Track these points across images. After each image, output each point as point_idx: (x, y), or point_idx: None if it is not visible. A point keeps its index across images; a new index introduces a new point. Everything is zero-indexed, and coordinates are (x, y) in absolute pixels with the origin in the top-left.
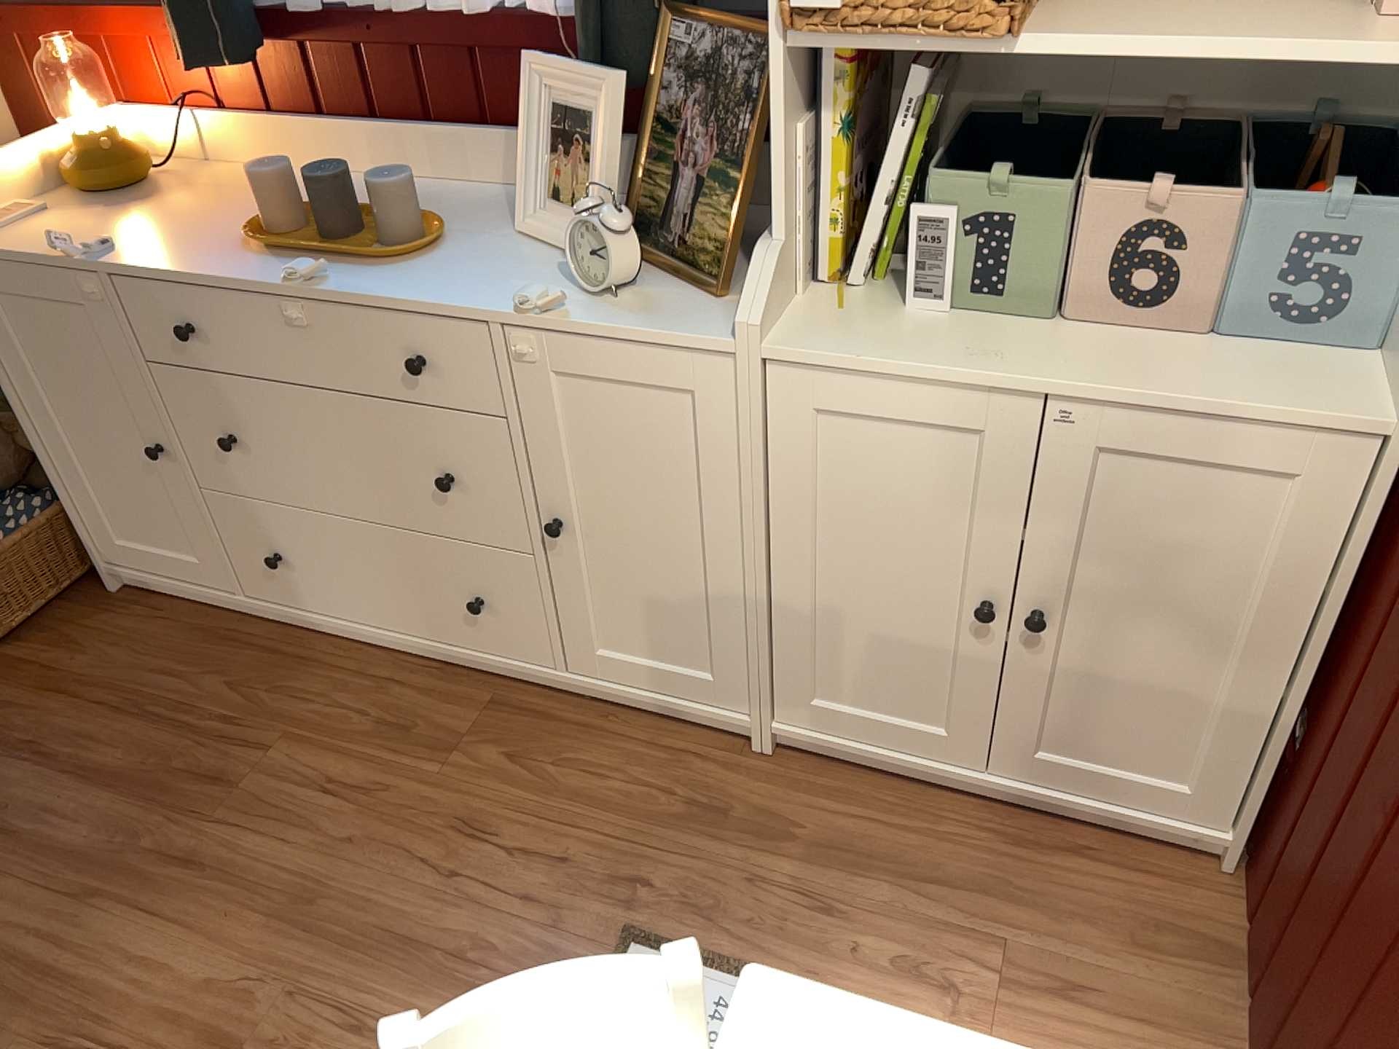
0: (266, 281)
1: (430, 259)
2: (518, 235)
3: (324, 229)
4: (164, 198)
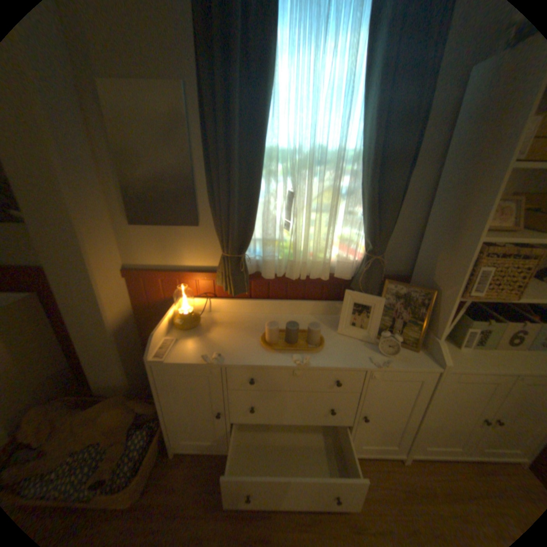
0: (286, 364)
1: (326, 348)
2: (338, 335)
3: (284, 340)
4: (212, 330)
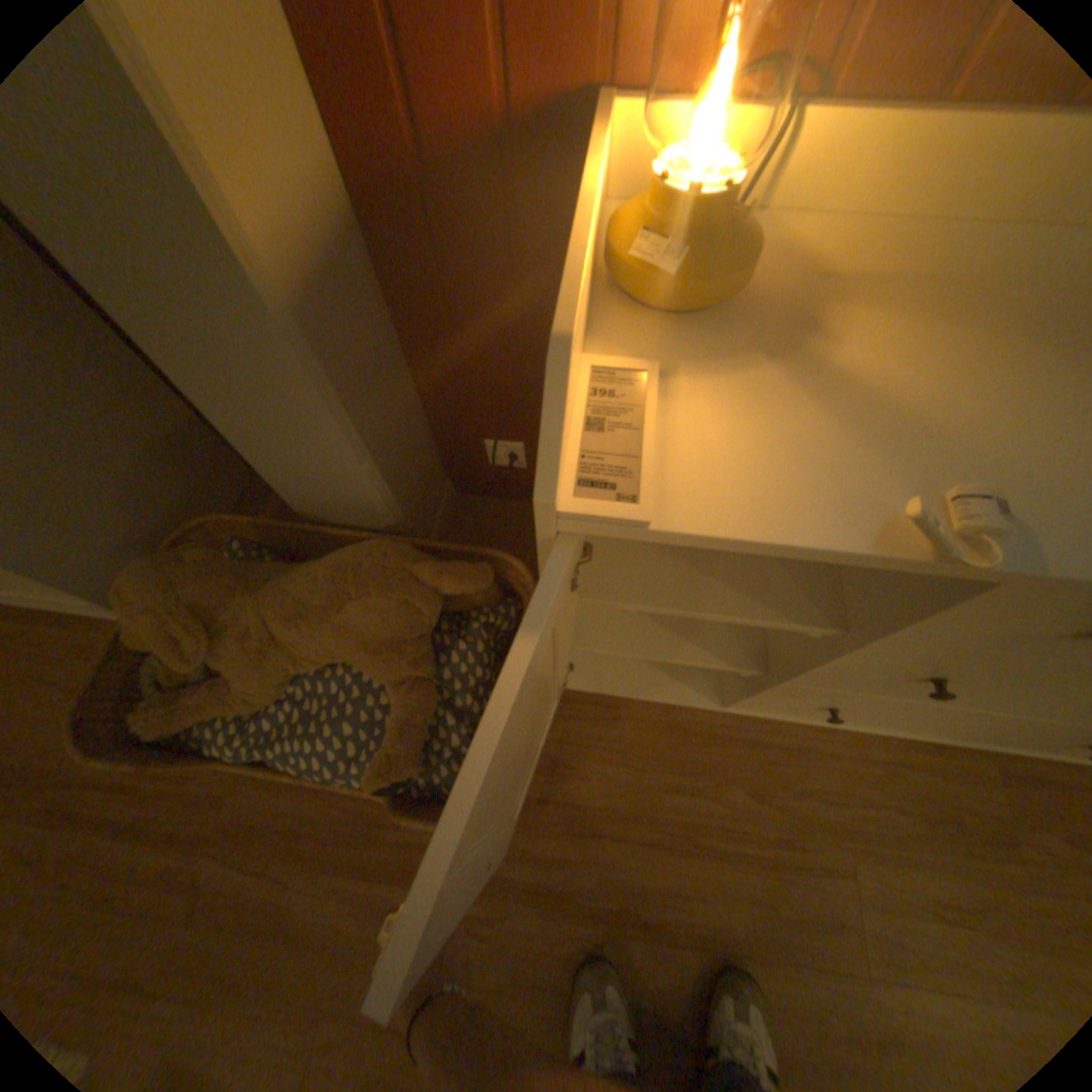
0: None
1: None
2: None
3: None
4: (833, 317)
